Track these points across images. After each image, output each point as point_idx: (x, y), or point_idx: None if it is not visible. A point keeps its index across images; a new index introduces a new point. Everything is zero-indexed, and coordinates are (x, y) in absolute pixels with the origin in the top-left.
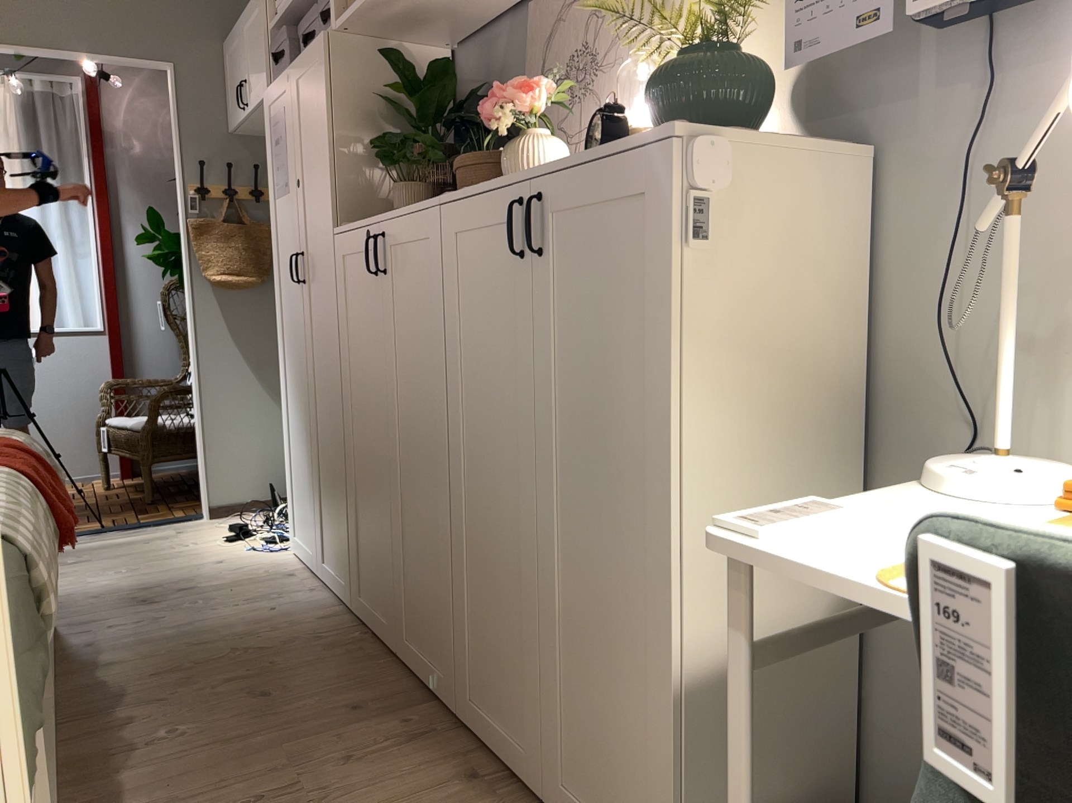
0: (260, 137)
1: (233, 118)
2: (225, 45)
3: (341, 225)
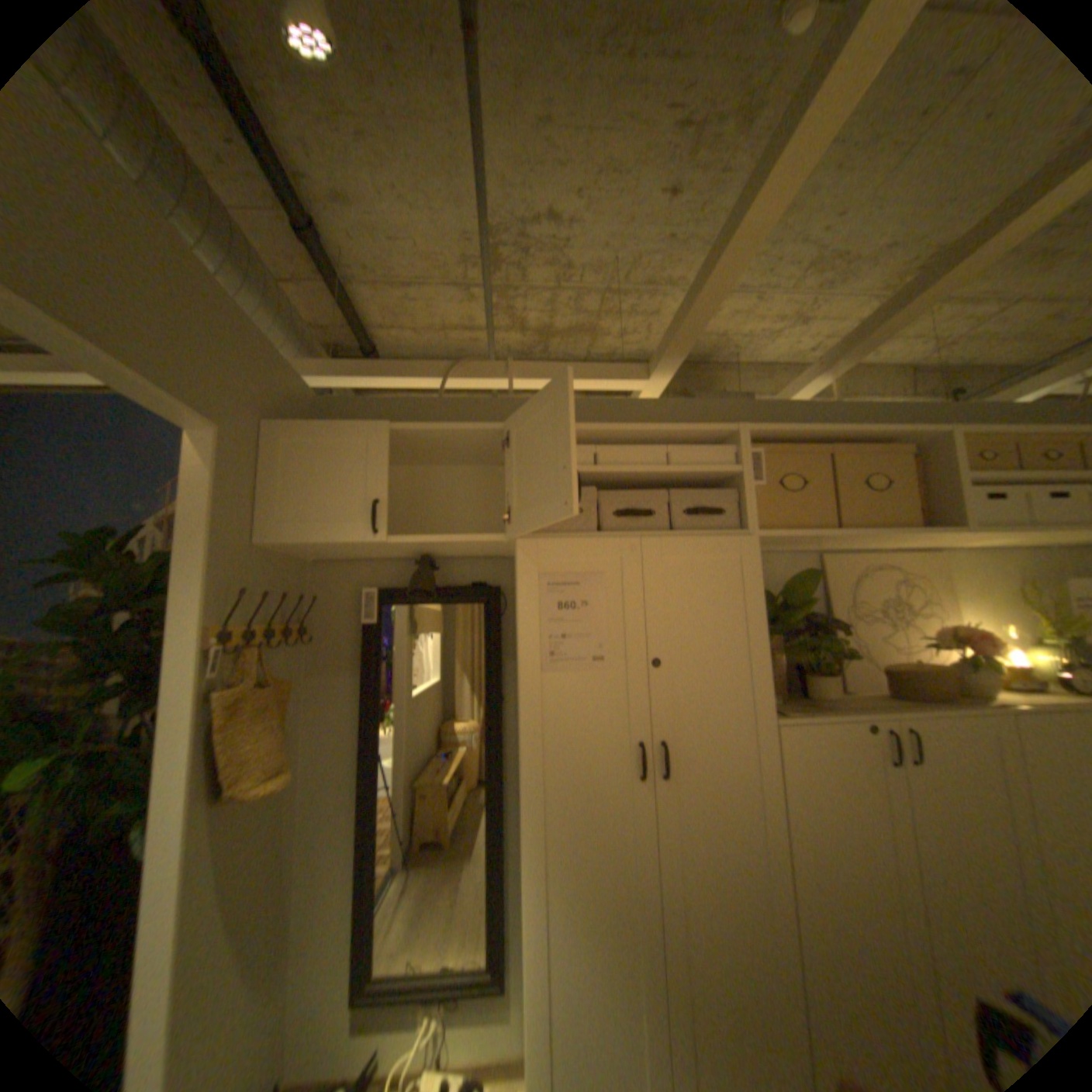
0: (277, 554)
1: (300, 531)
2: (280, 427)
3: (793, 717)
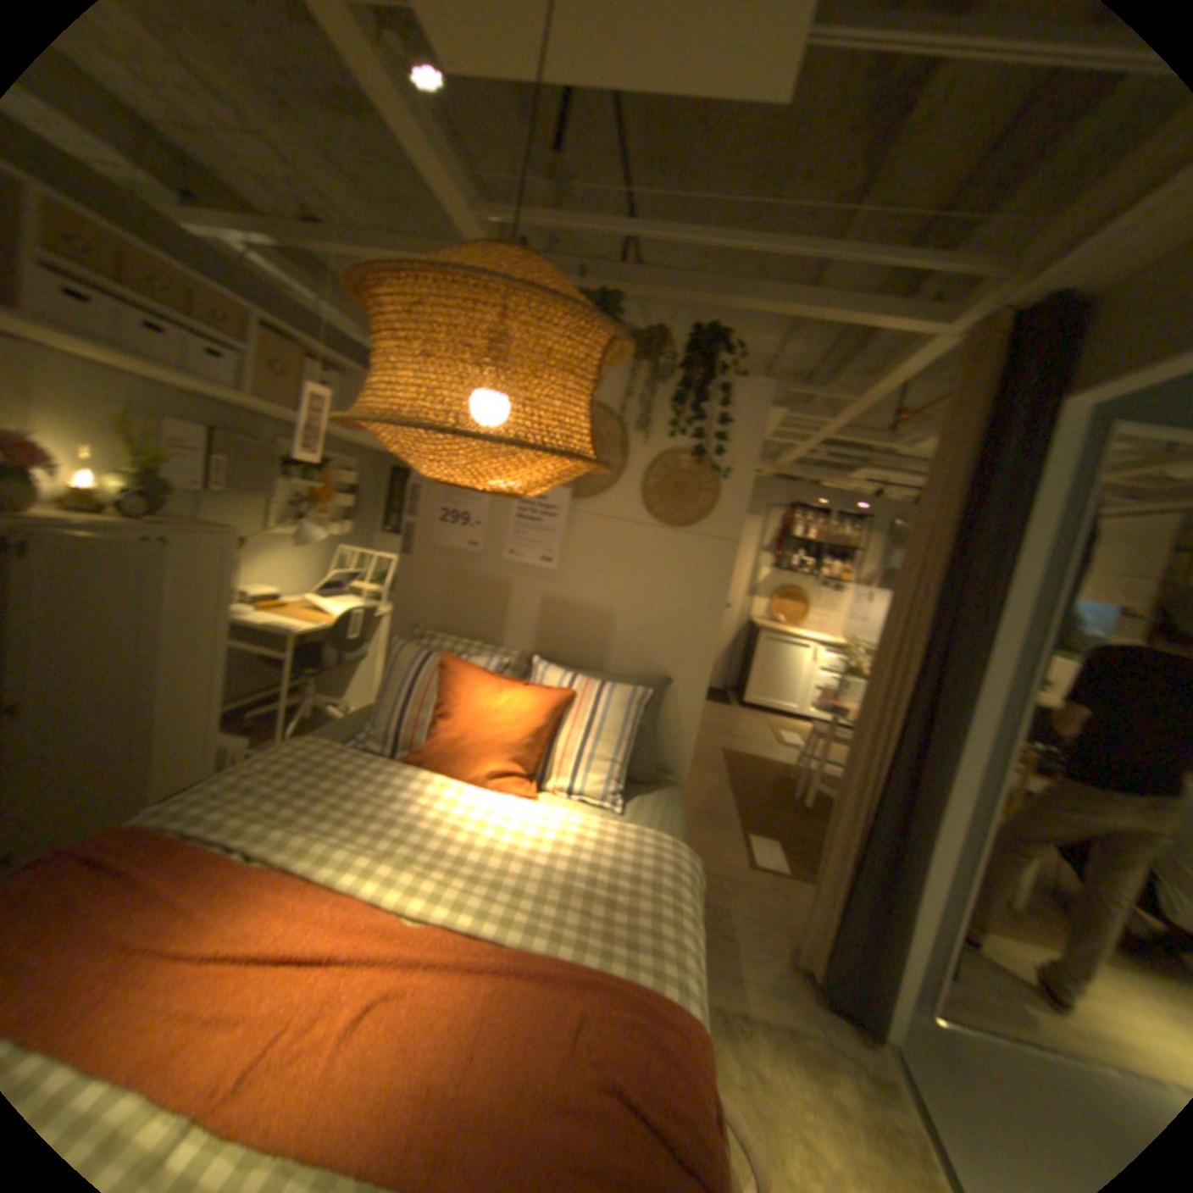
0: None
1: None
2: None
3: None
